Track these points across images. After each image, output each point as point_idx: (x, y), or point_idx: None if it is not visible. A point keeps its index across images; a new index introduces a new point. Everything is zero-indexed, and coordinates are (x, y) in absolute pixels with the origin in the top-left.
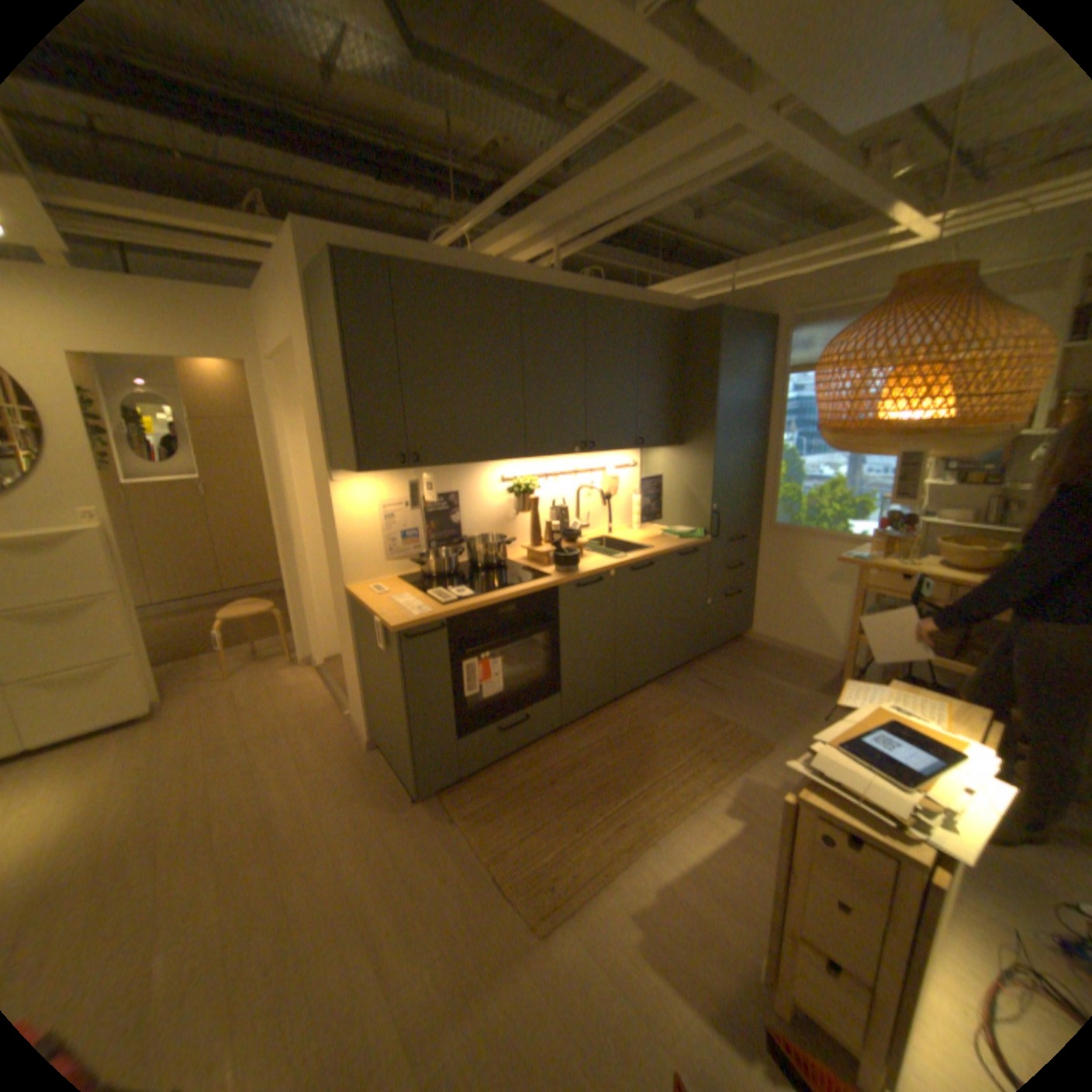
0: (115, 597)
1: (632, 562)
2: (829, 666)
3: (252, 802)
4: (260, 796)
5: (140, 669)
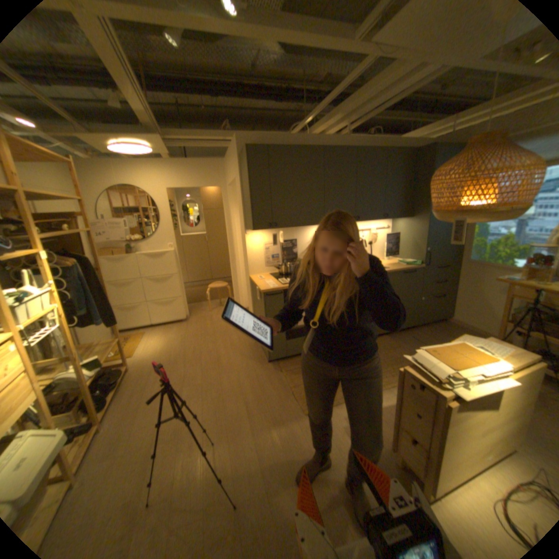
0: (177, 275)
1: None
2: None
3: (214, 352)
4: (217, 350)
5: (183, 302)
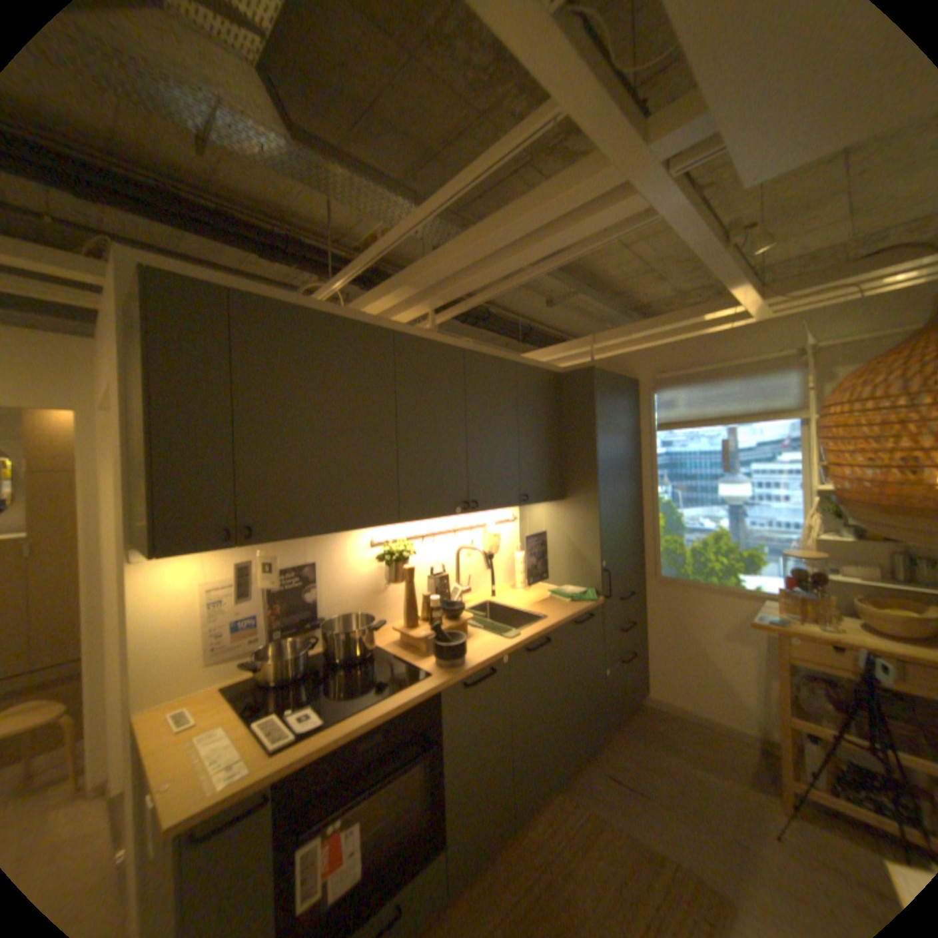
0: None
1: (528, 641)
2: (746, 742)
3: None
4: None
5: None
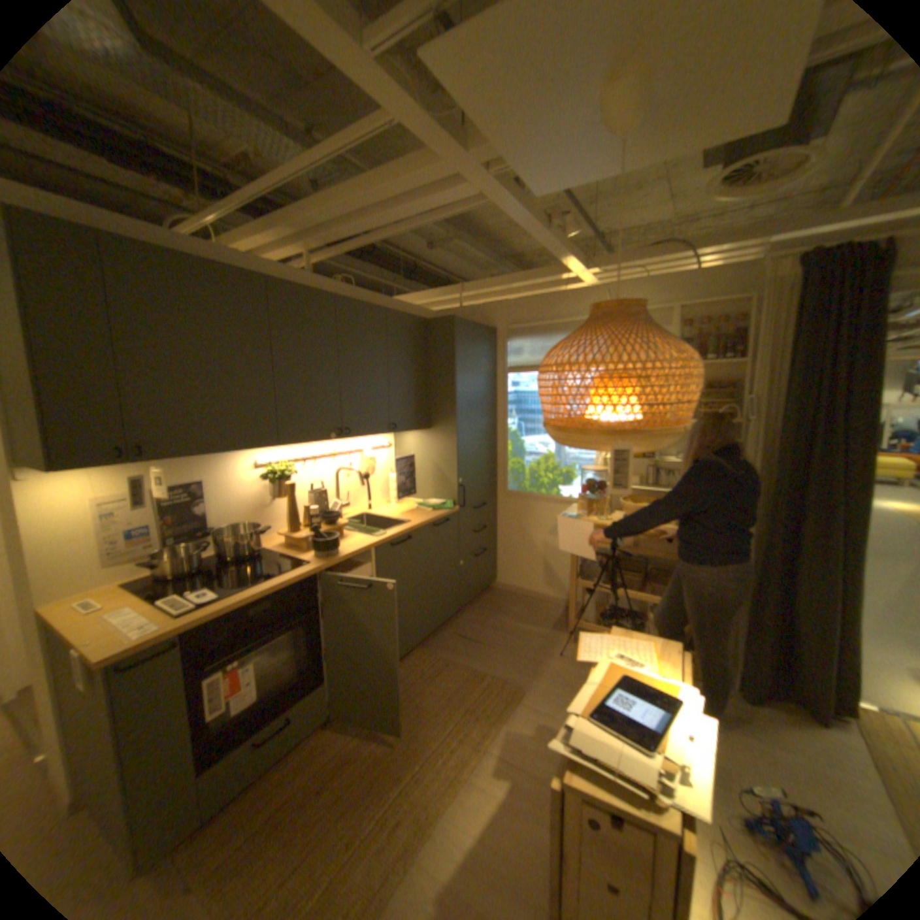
0: None
1: (392, 538)
2: (556, 605)
3: None
4: None
5: None
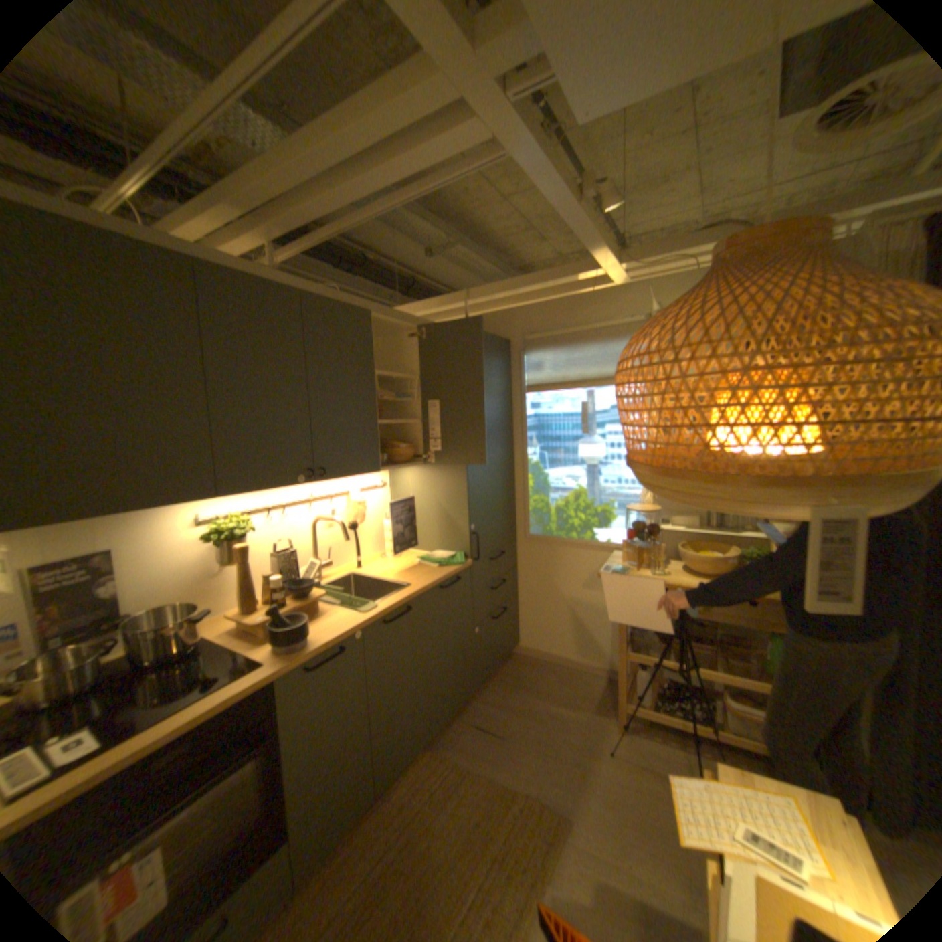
0: None
1: (385, 613)
2: (596, 675)
3: None
4: None
5: None
